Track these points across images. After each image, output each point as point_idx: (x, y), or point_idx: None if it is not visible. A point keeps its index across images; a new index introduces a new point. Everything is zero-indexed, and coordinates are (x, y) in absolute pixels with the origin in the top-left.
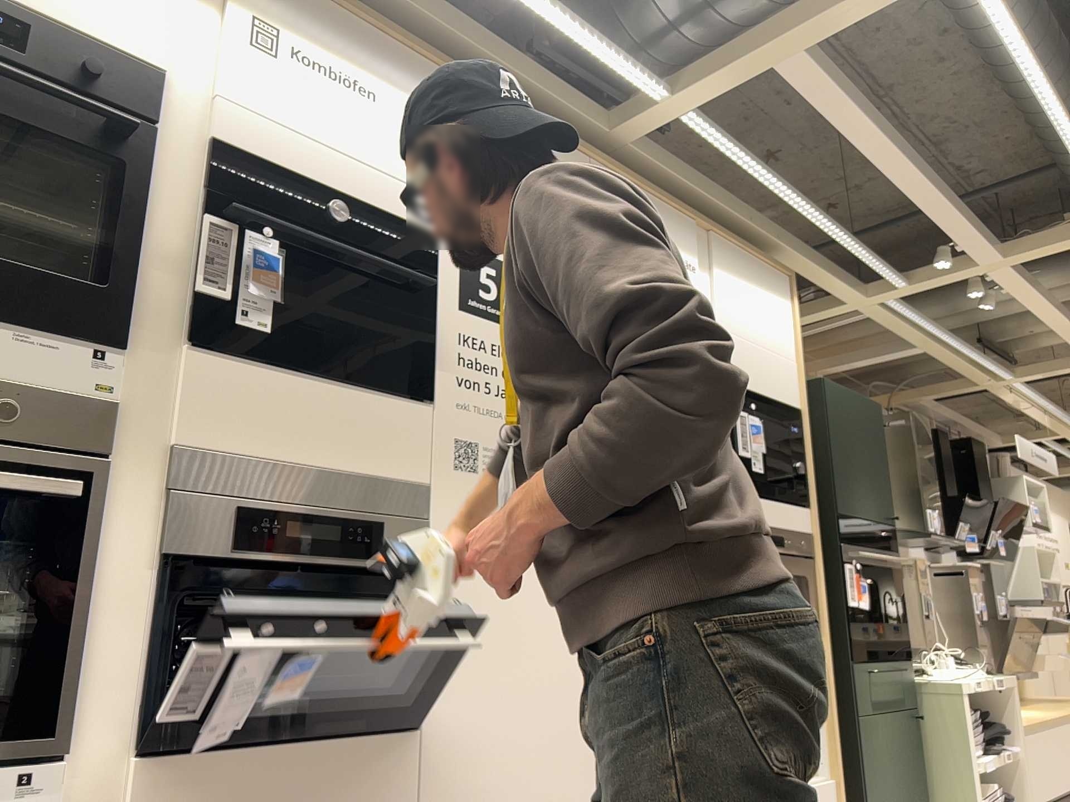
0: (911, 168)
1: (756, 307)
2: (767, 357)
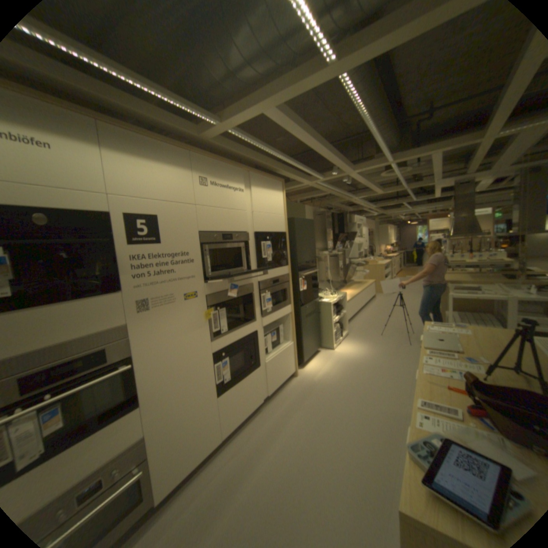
0: (323, 148)
1: (269, 199)
2: (273, 218)
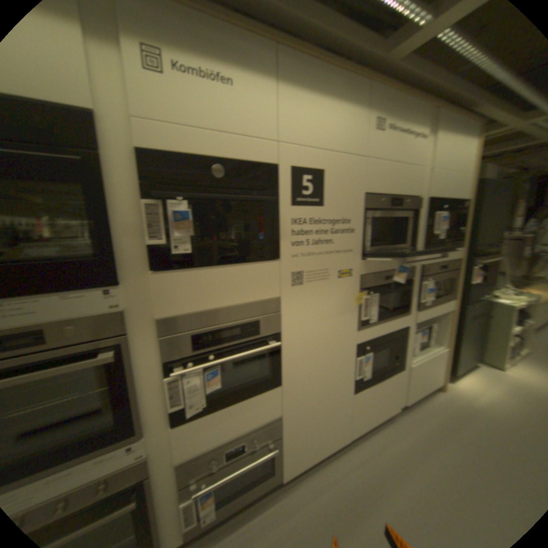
0: None
1: (459, 149)
2: (460, 177)
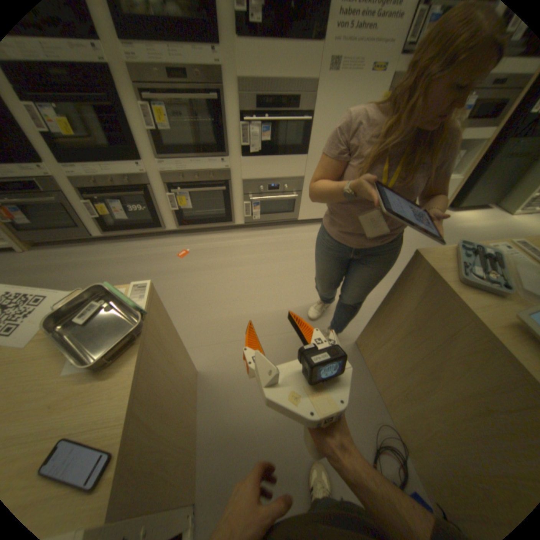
0: None
1: None
2: None
